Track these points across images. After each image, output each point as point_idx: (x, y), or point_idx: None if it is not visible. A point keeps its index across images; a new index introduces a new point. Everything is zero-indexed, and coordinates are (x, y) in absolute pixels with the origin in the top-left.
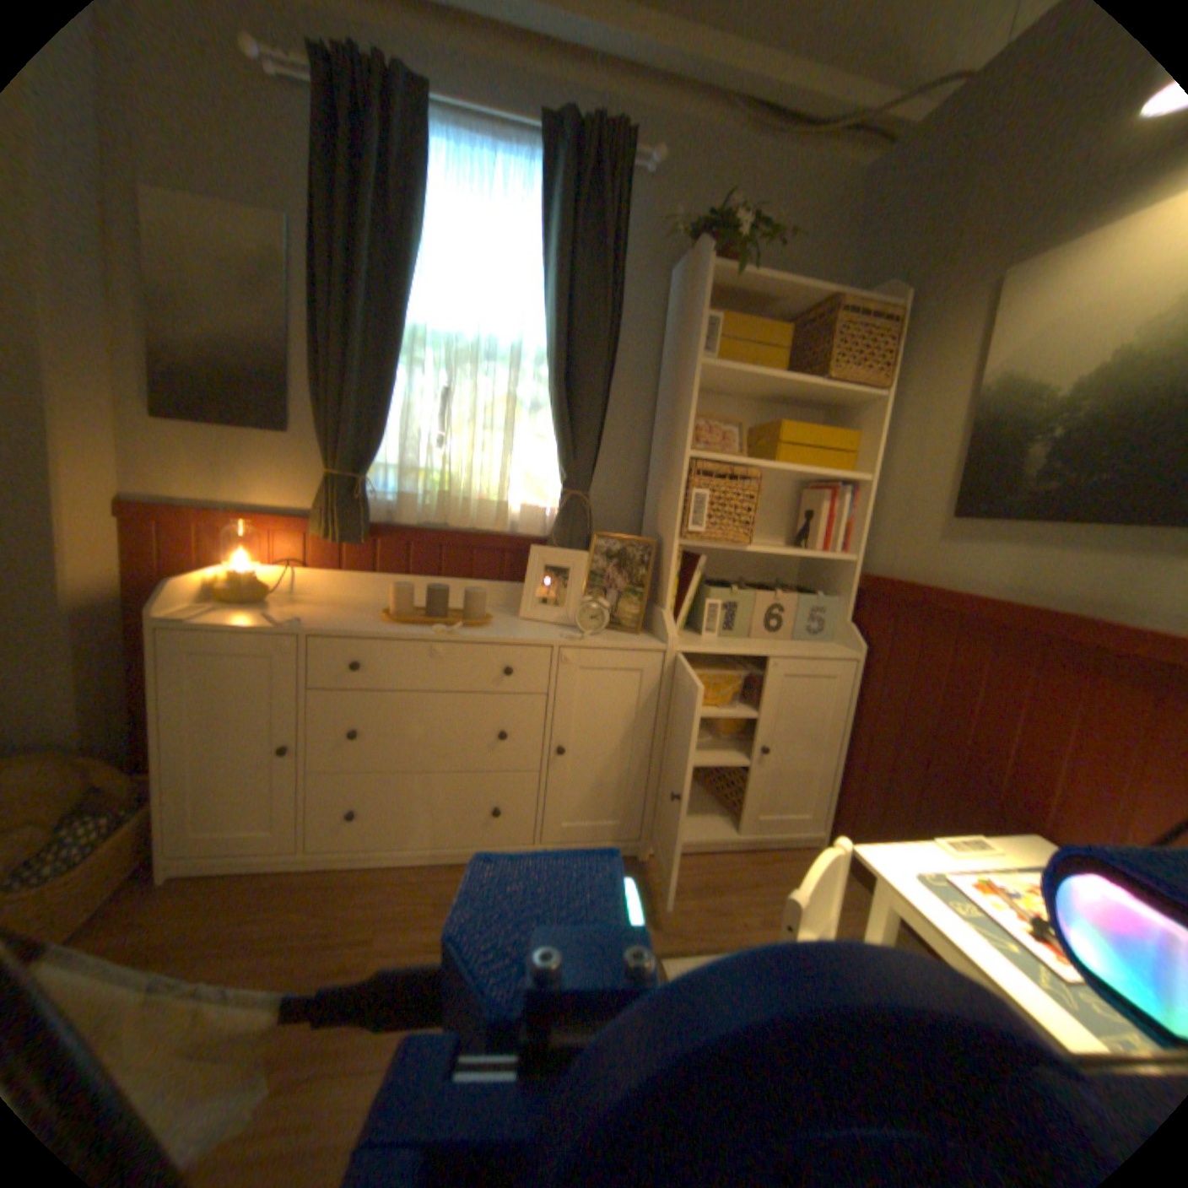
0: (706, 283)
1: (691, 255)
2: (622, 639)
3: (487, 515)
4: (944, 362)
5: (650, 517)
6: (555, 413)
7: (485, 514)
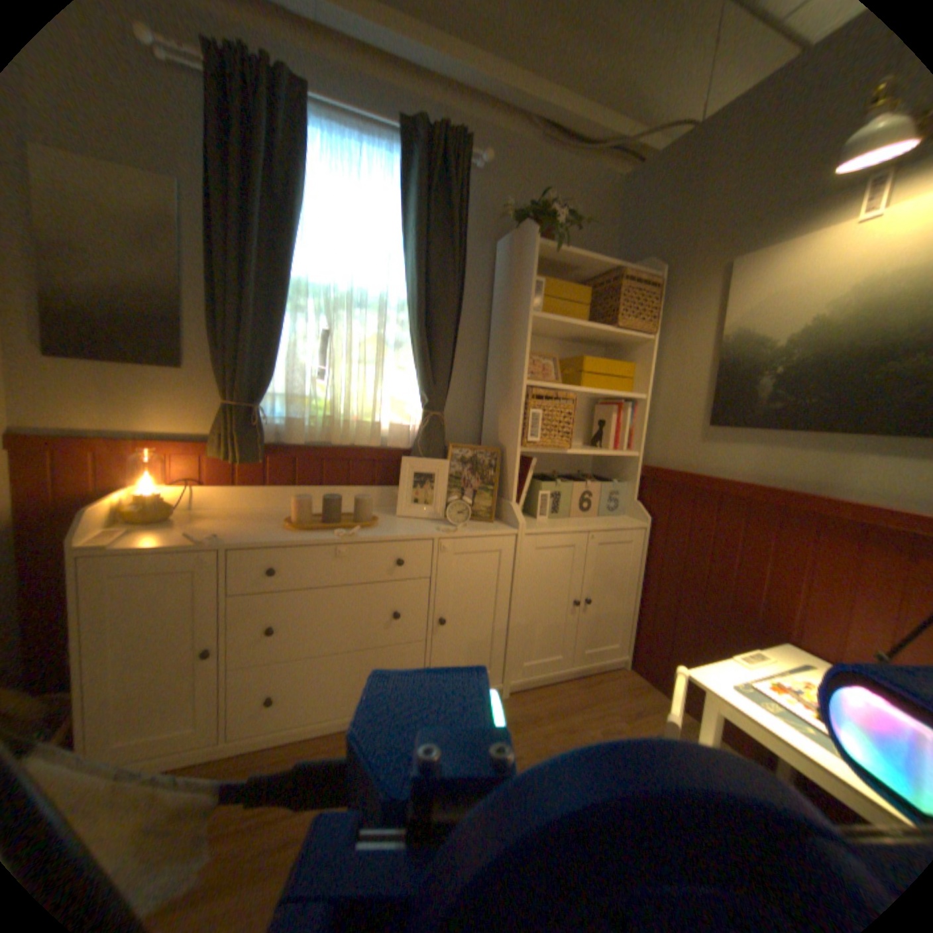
0: (533, 255)
1: (516, 233)
2: (483, 528)
3: (361, 432)
4: (693, 317)
5: (490, 429)
6: (418, 350)
7: (360, 432)
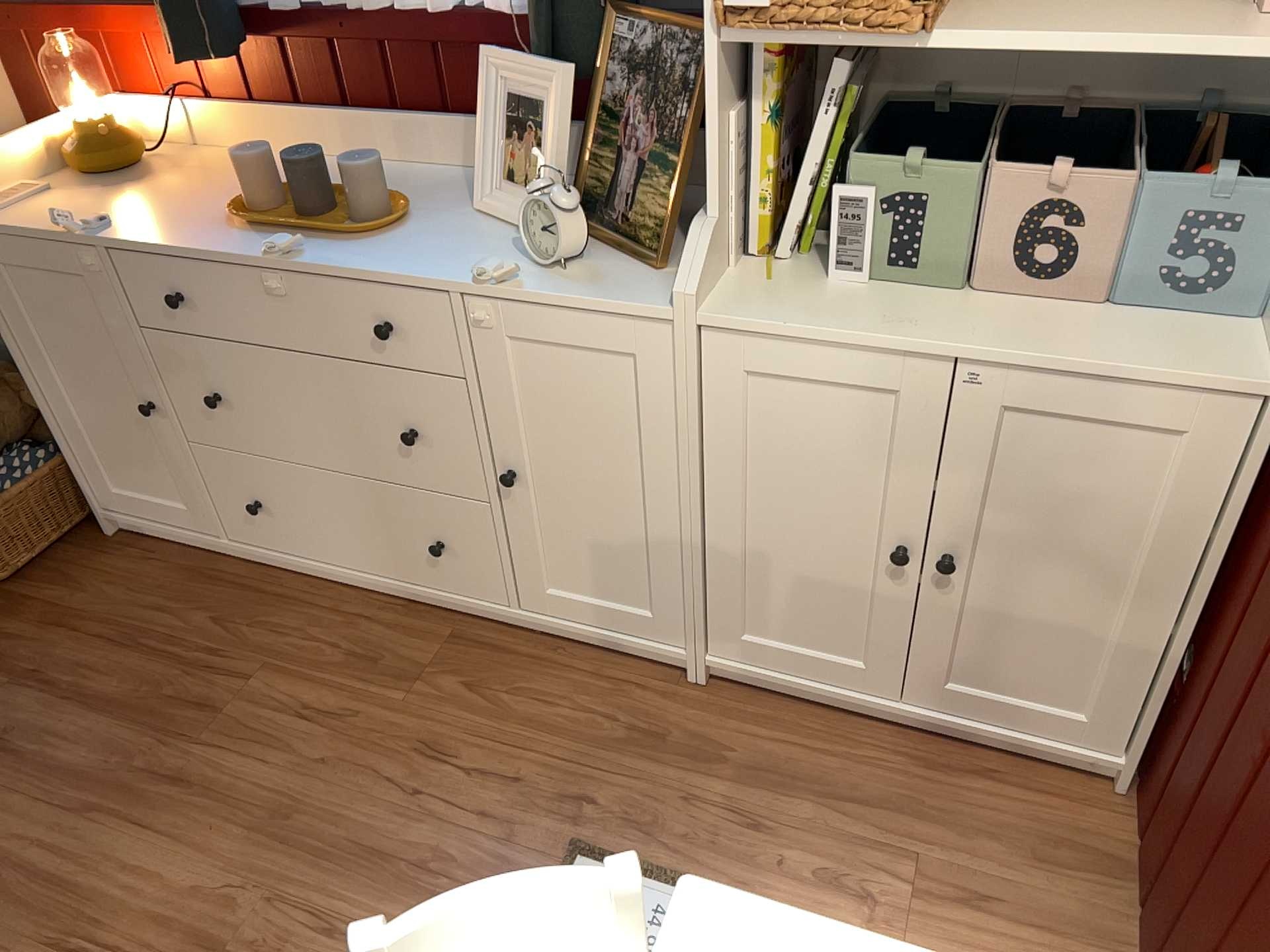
0: None
1: None
2: (603, 286)
3: None
4: None
5: None
6: None
7: None
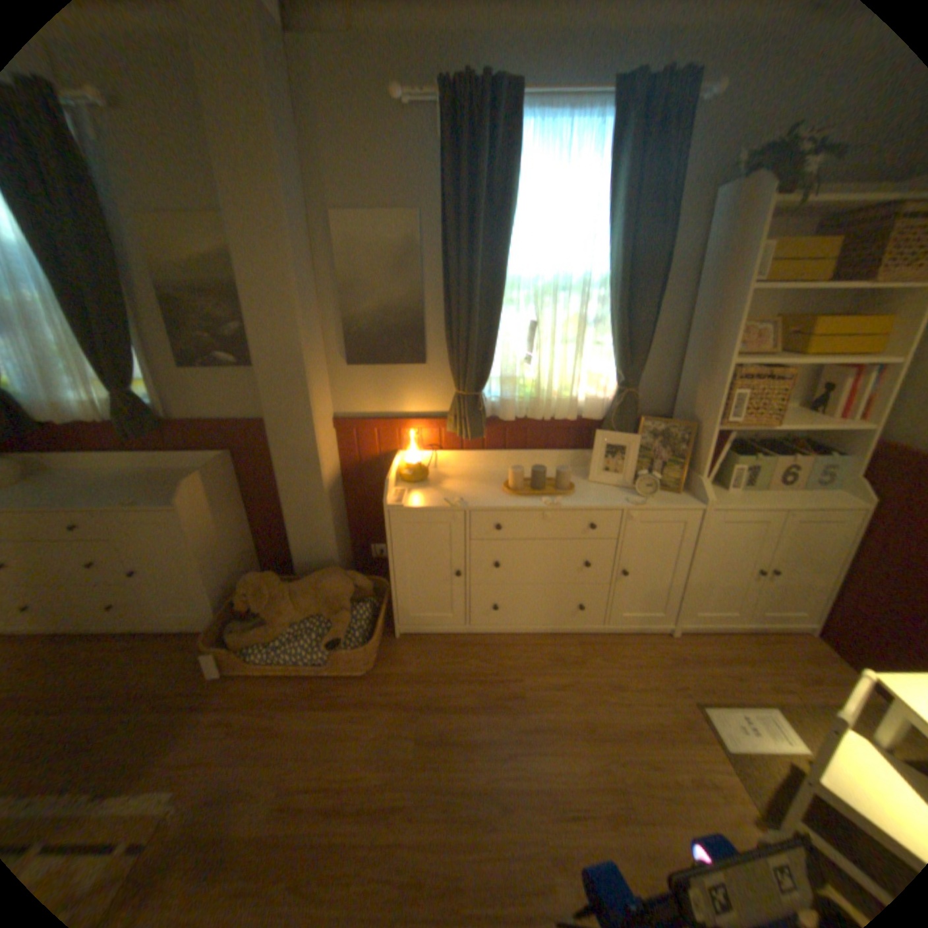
0: (764, 218)
1: (745, 182)
2: (670, 501)
3: (559, 406)
4: None
5: (686, 398)
6: (617, 332)
7: (558, 405)
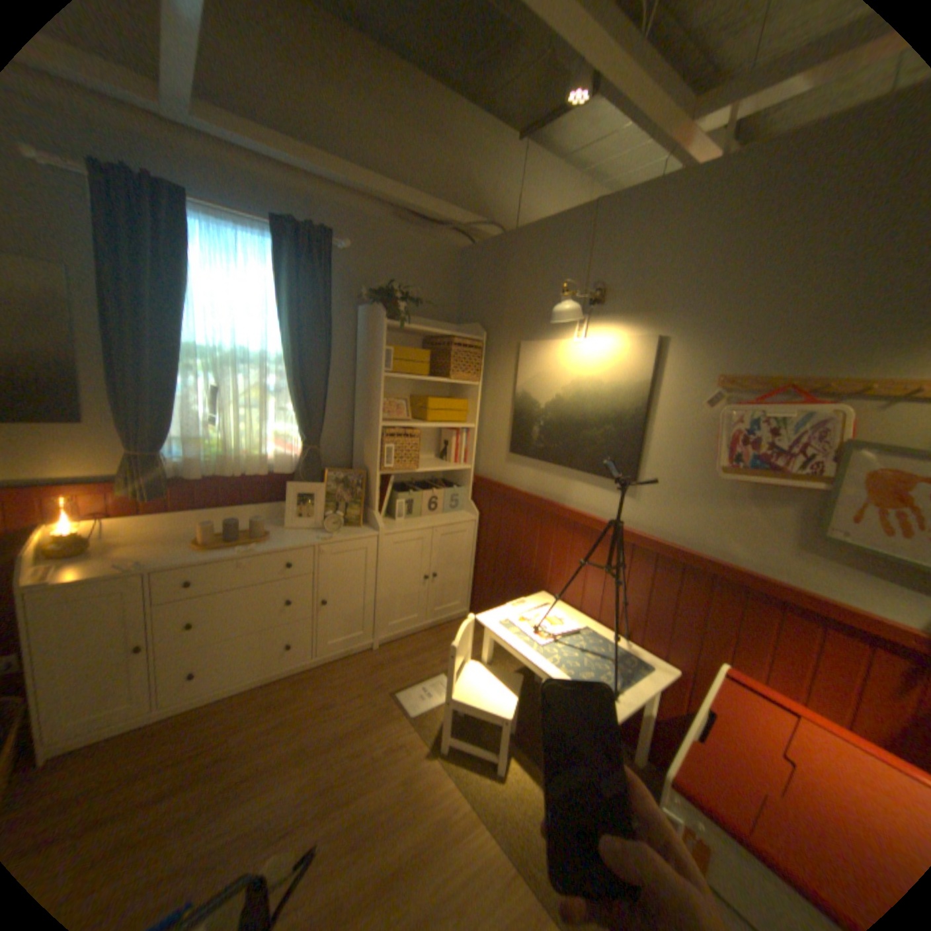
0: (382, 333)
1: (371, 308)
2: (352, 533)
3: (250, 464)
4: (501, 374)
5: (358, 453)
6: (295, 401)
7: (249, 463)
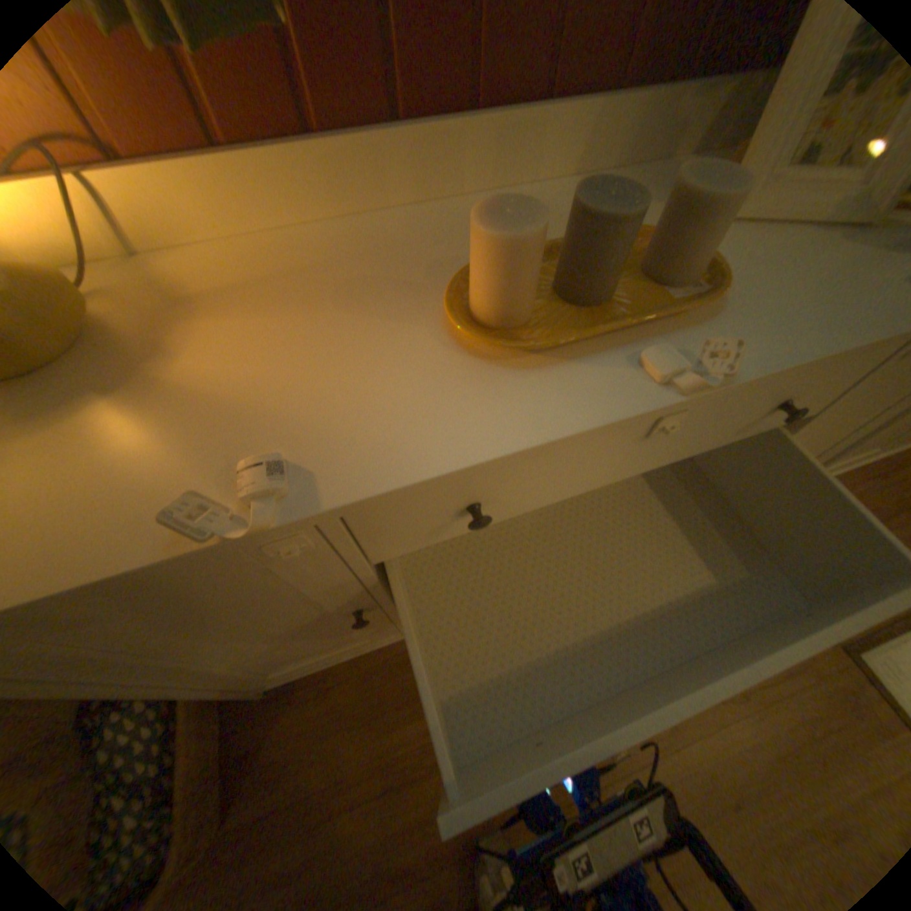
0: None
1: None
2: None
3: None
4: None
5: None
6: None
7: None
